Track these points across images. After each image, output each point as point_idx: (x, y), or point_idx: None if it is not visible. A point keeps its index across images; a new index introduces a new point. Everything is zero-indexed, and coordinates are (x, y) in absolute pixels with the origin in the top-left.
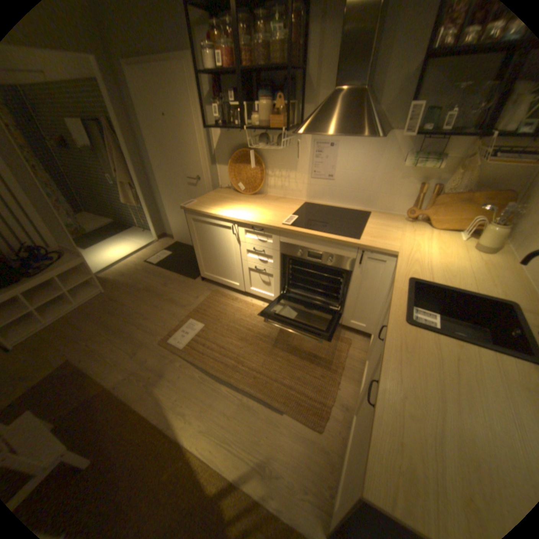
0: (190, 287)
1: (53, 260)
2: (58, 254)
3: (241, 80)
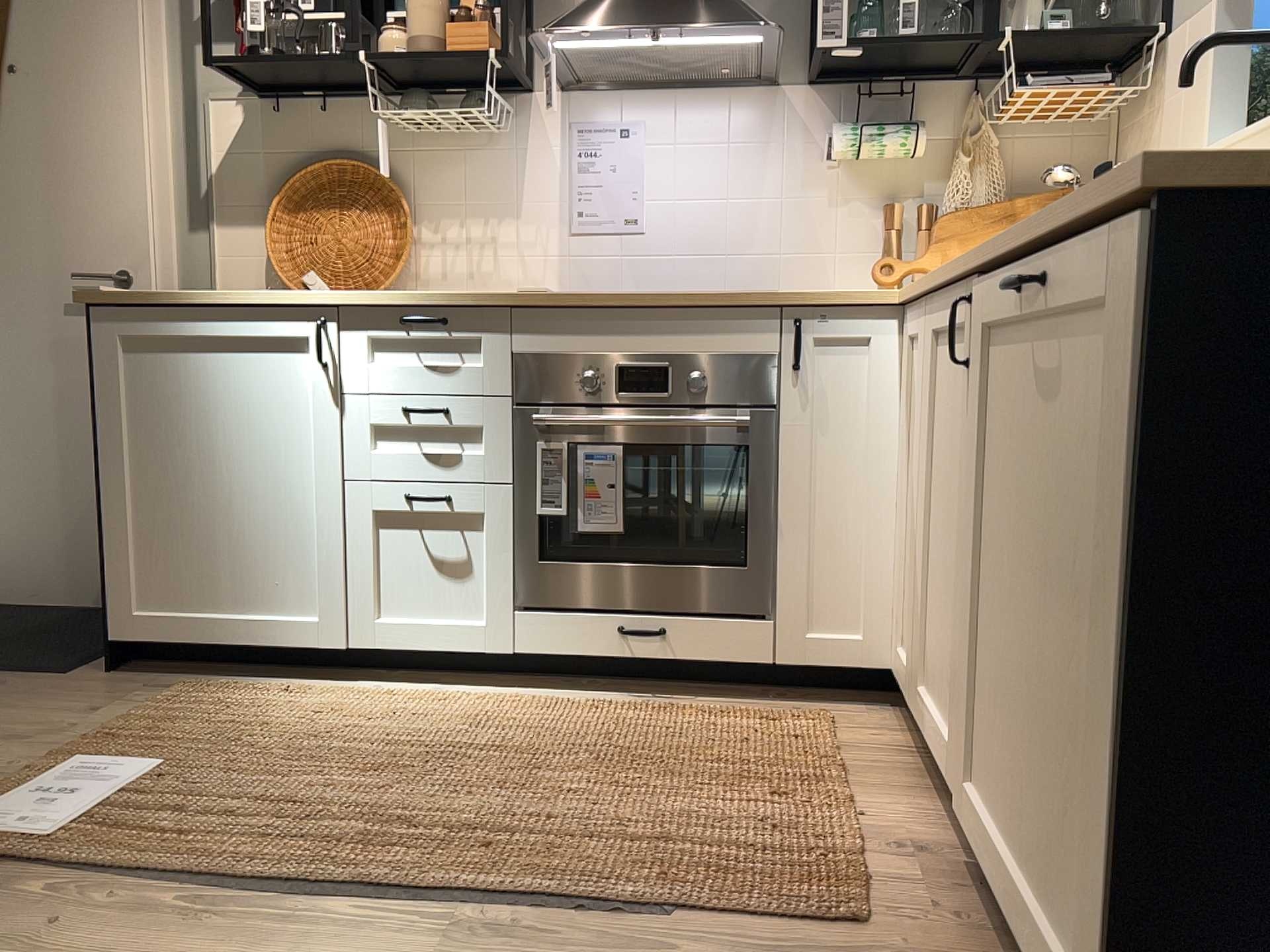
0: (48, 692)
1: None
2: None
3: None
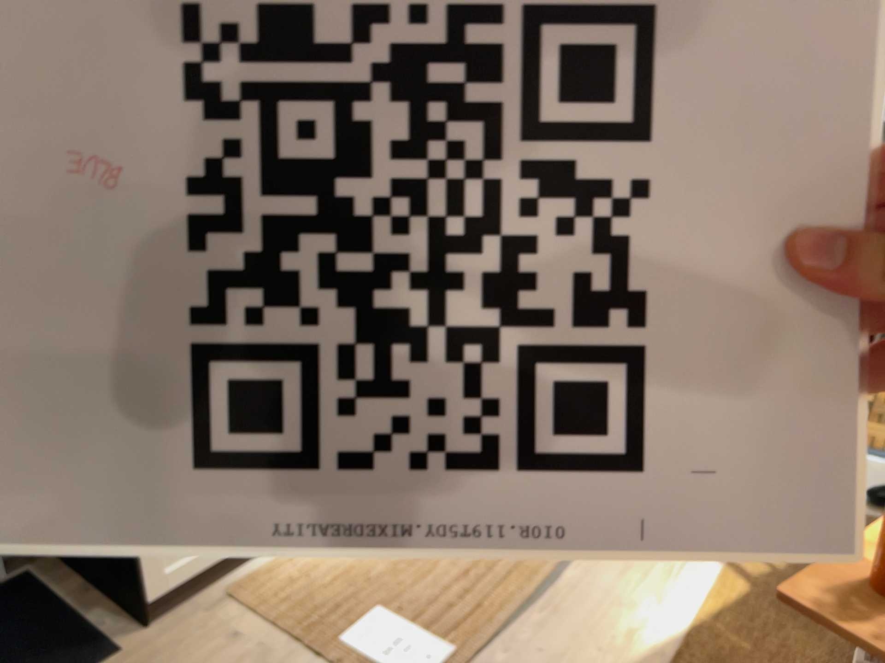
0: (157, 660)
1: None
2: None
3: None
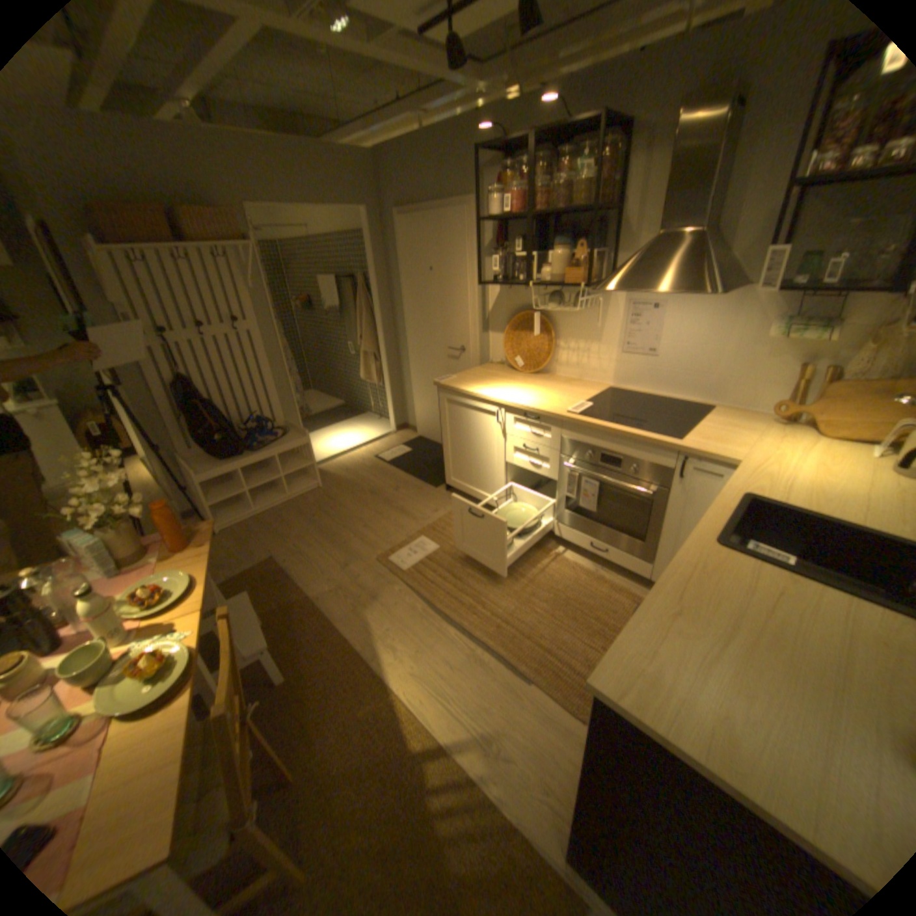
0: (429, 496)
1: (277, 436)
2: (283, 431)
3: (534, 227)
